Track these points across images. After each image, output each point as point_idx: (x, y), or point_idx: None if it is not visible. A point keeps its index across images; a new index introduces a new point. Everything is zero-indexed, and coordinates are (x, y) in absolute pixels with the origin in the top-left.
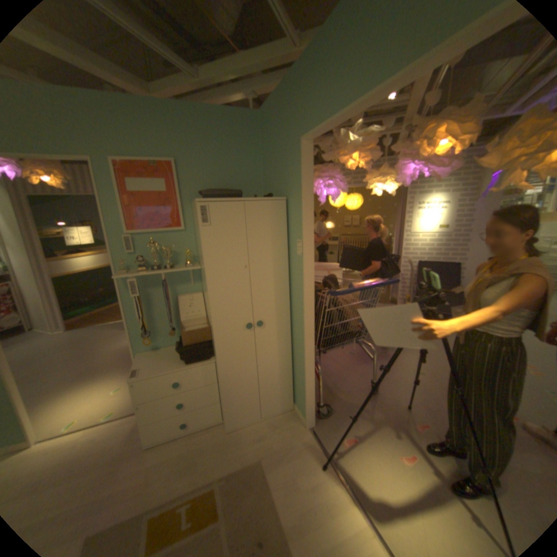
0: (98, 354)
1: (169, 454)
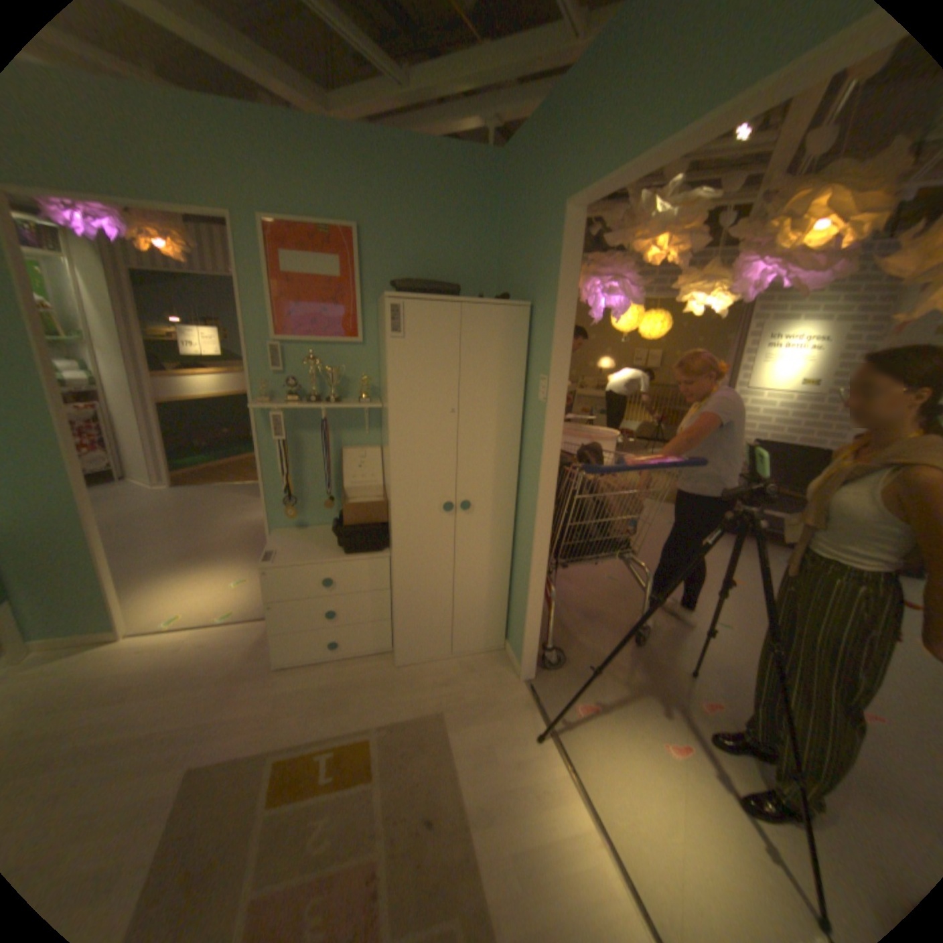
0: (216, 528)
1: (308, 682)
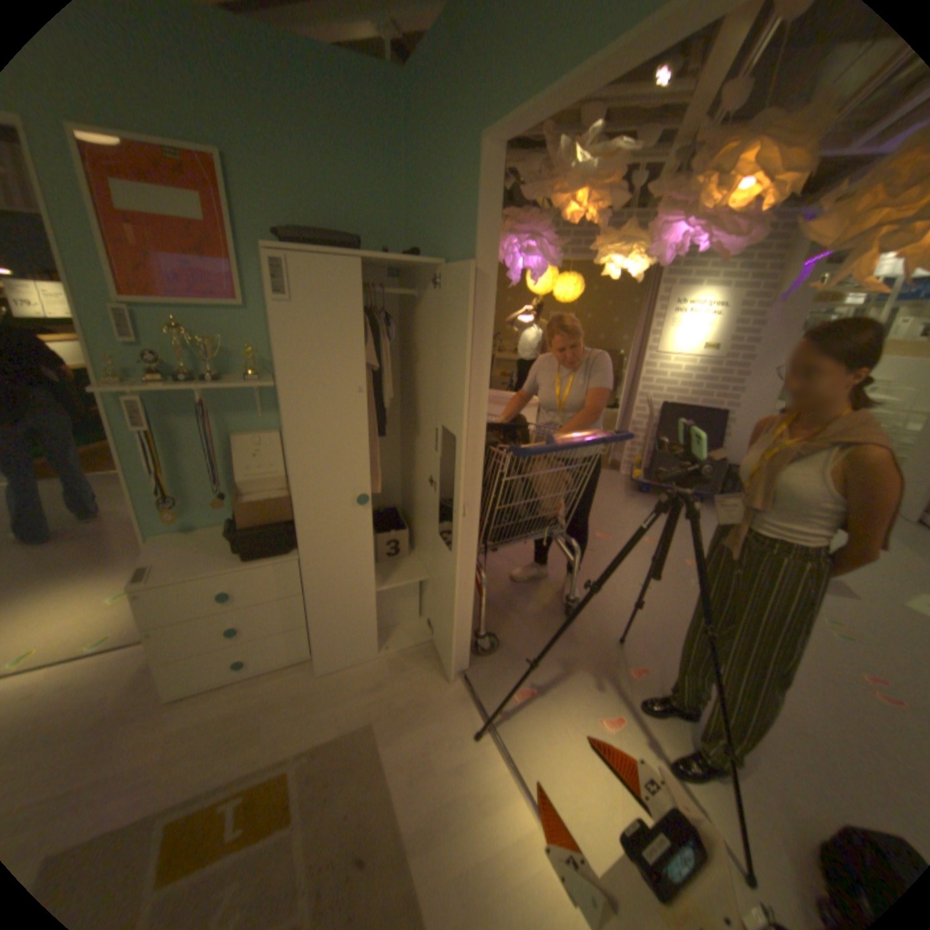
0: (85, 530)
1: (209, 711)
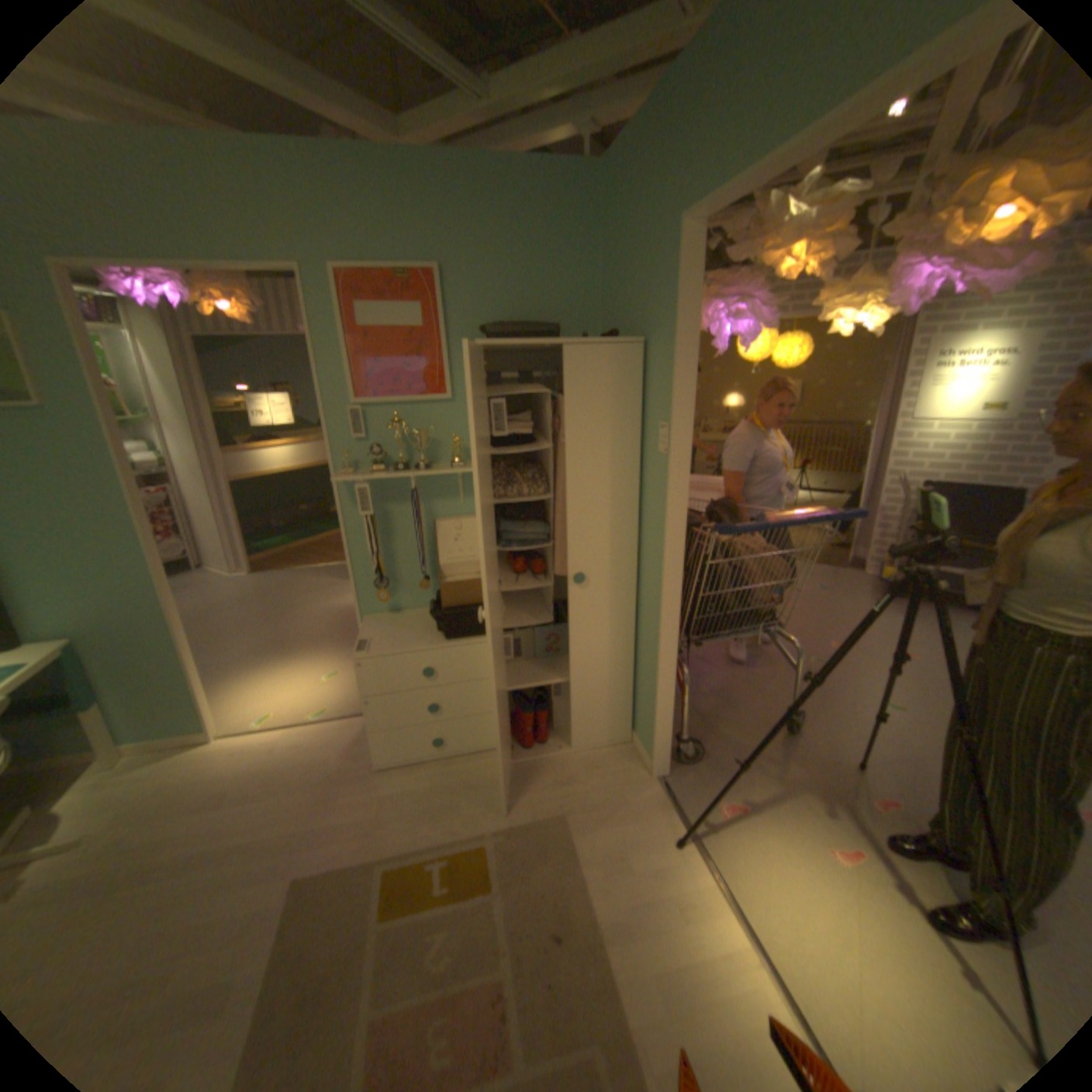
0: (301, 616)
1: (413, 782)
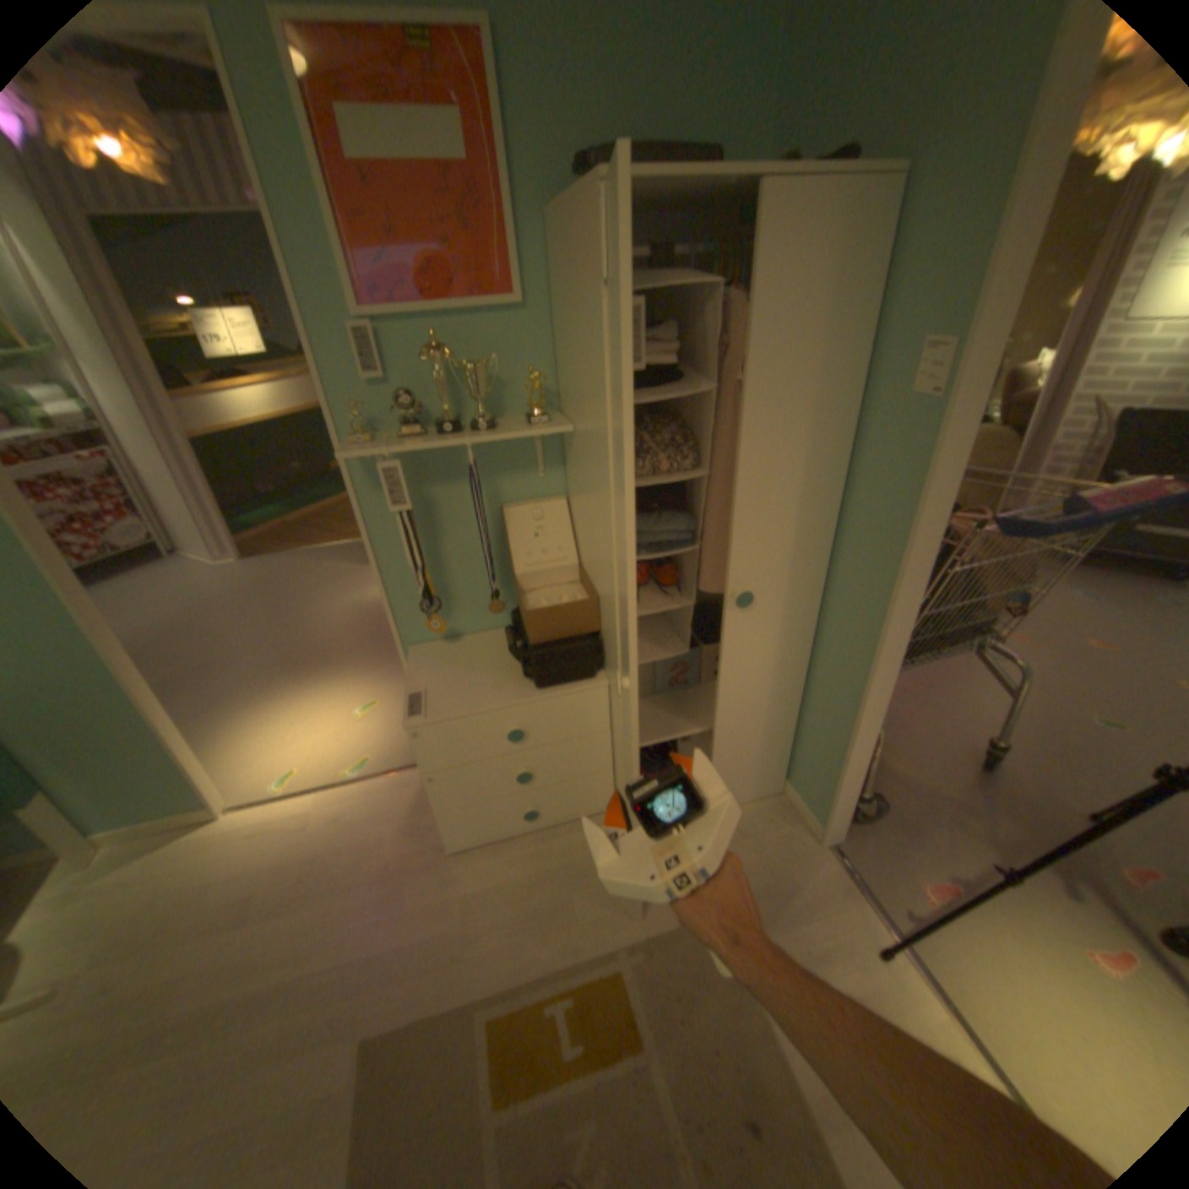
0: (314, 618)
1: (503, 870)
